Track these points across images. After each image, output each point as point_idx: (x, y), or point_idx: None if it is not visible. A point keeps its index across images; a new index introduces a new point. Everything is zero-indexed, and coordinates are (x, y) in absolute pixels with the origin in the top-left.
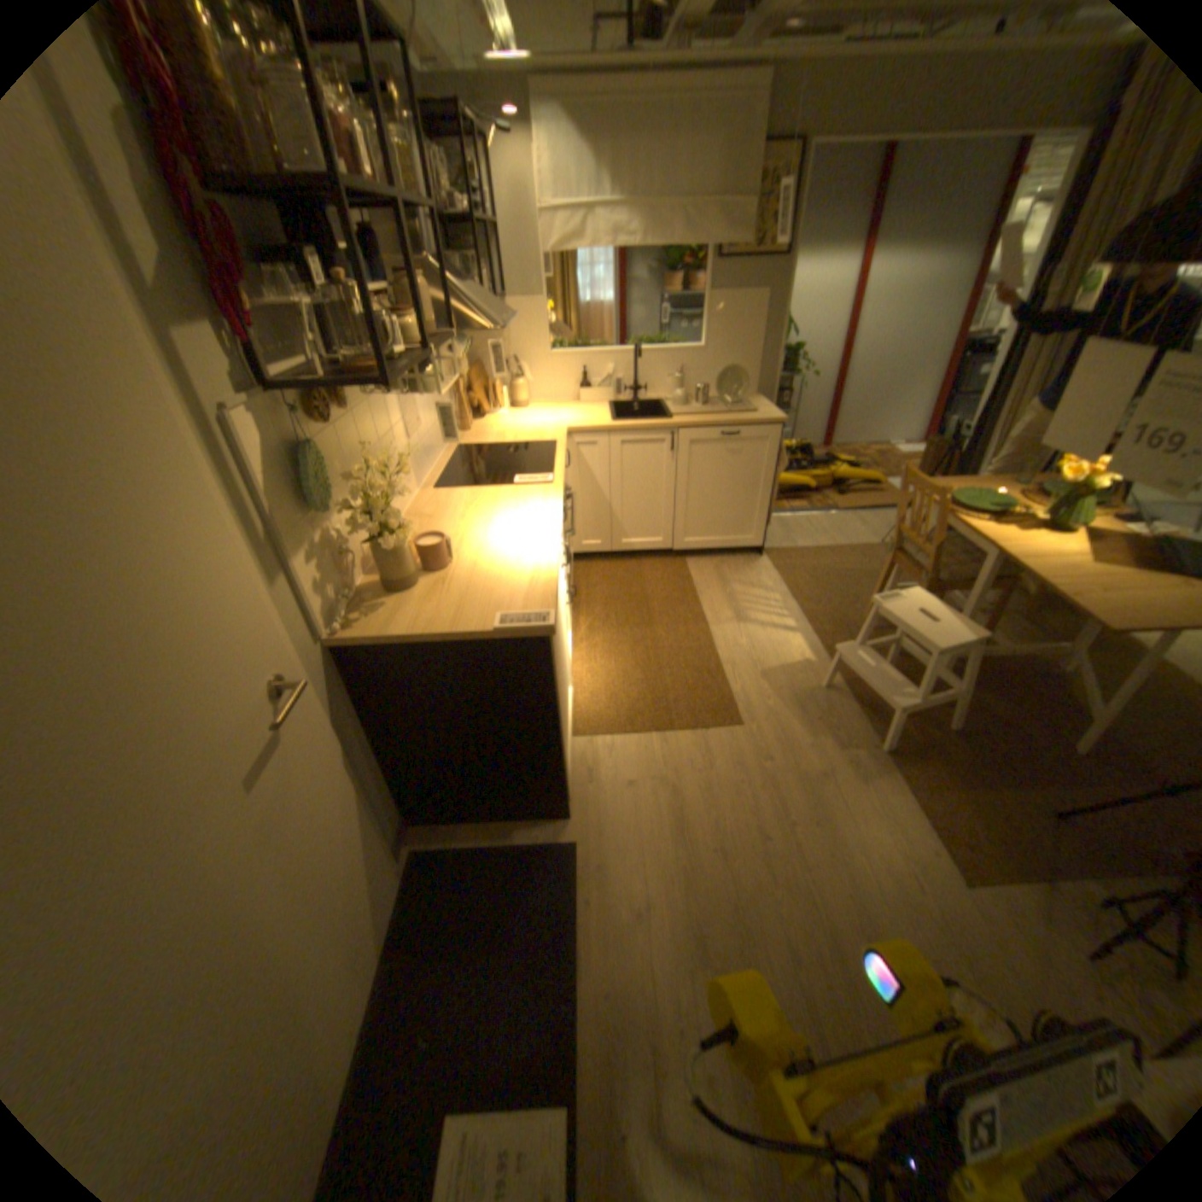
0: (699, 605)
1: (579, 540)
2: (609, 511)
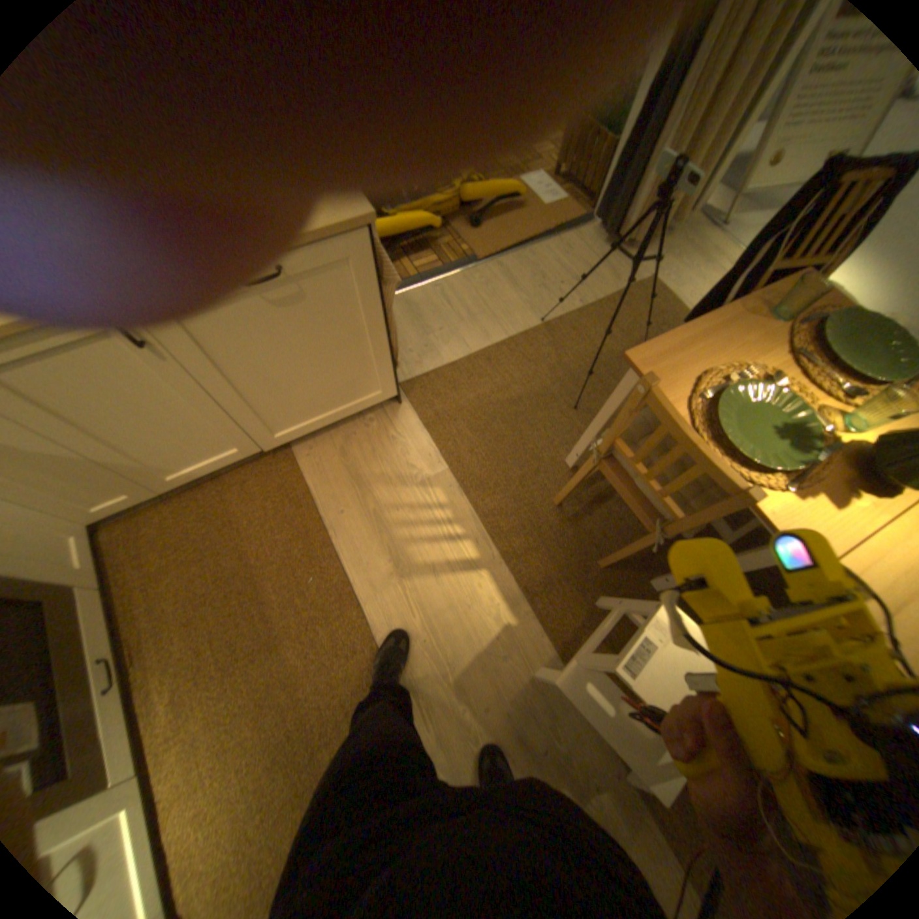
0: (336, 563)
1: (78, 511)
2: (96, 465)
